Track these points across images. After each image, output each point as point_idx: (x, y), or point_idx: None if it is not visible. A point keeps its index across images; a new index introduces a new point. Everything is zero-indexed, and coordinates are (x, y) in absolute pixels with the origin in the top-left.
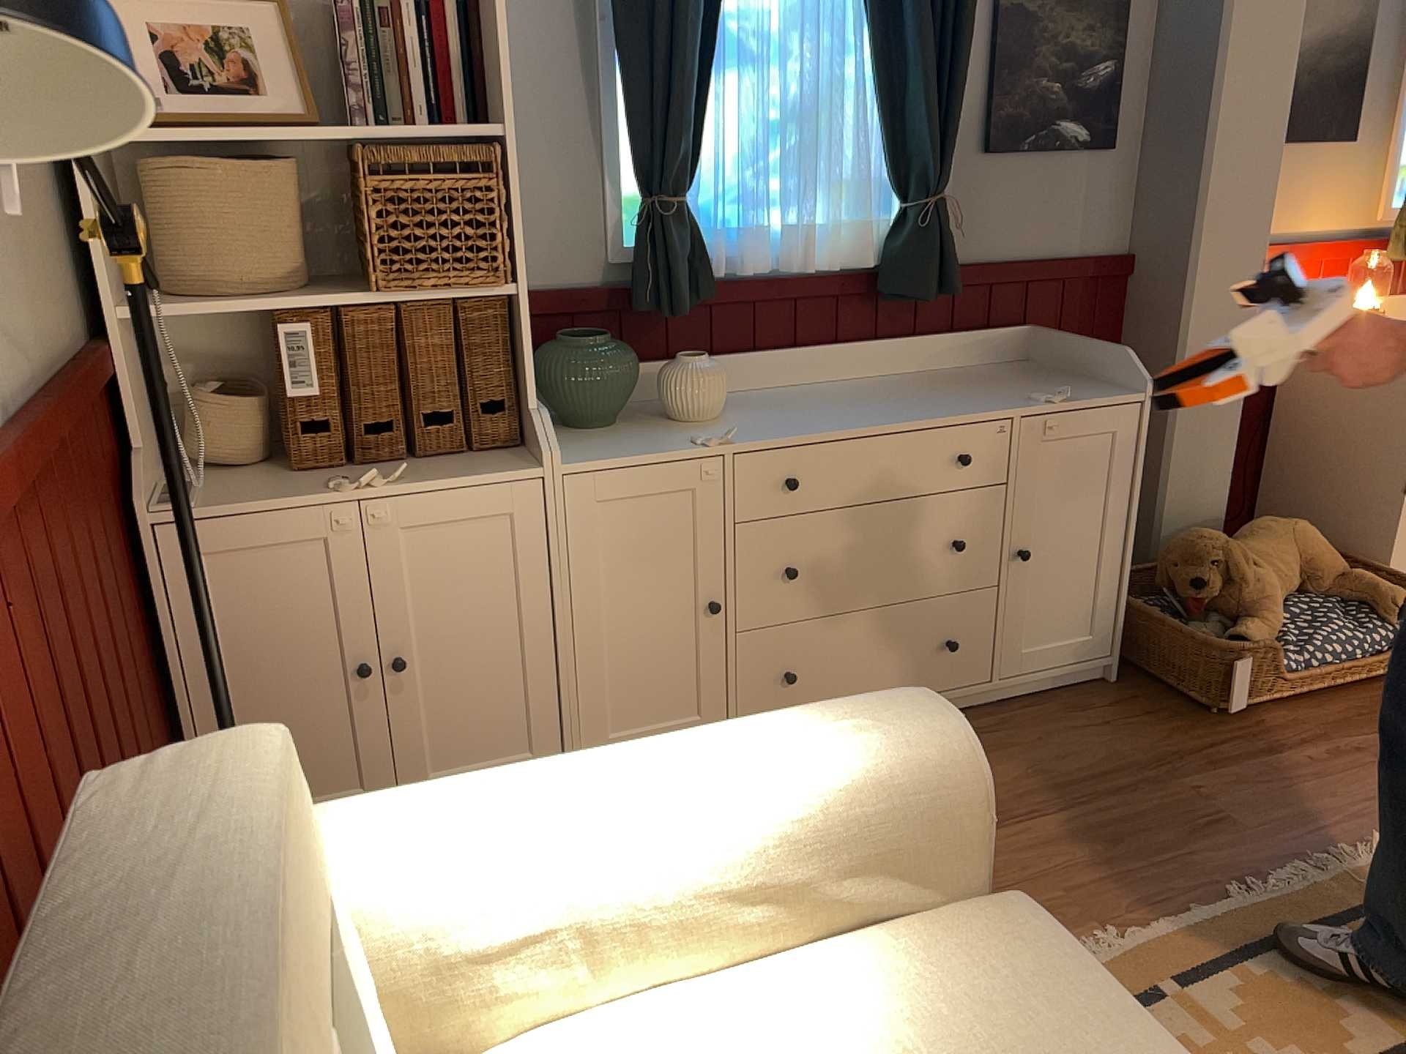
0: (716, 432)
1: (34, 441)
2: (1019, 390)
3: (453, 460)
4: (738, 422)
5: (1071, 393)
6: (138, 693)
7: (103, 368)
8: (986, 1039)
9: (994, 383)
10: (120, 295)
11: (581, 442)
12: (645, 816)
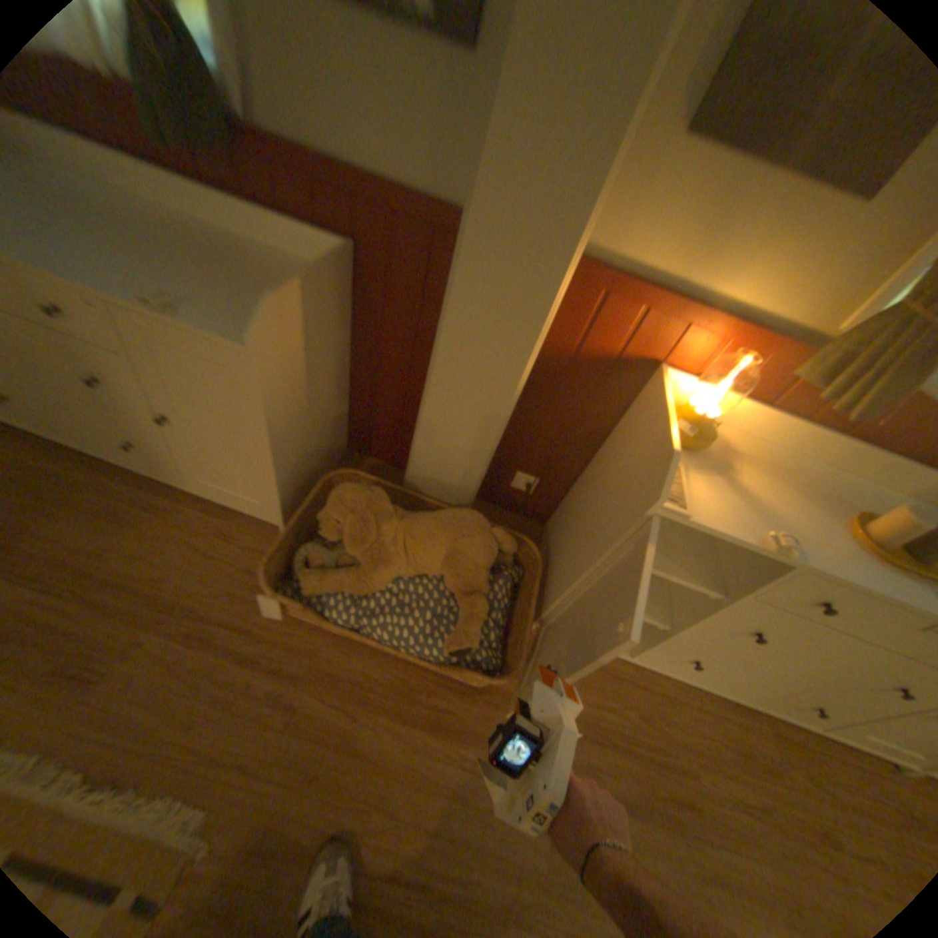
0: None
1: None
2: (192, 285)
3: None
4: None
5: (162, 307)
6: None
7: None
8: None
9: (220, 271)
10: None
11: None
12: None
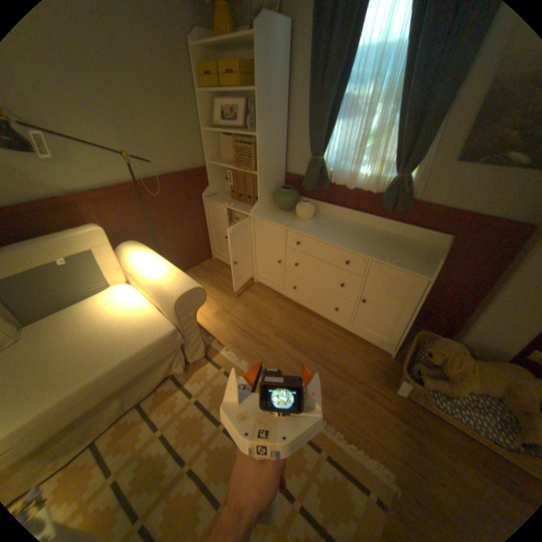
0: (287, 222)
1: (149, 181)
2: (395, 253)
3: (249, 206)
4: (306, 223)
5: (396, 262)
6: (193, 224)
7: (199, 171)
8: (129, 330)
9: (400, 247)
10: (213, 158)
11: (271, 212)
12: (144, 270)
